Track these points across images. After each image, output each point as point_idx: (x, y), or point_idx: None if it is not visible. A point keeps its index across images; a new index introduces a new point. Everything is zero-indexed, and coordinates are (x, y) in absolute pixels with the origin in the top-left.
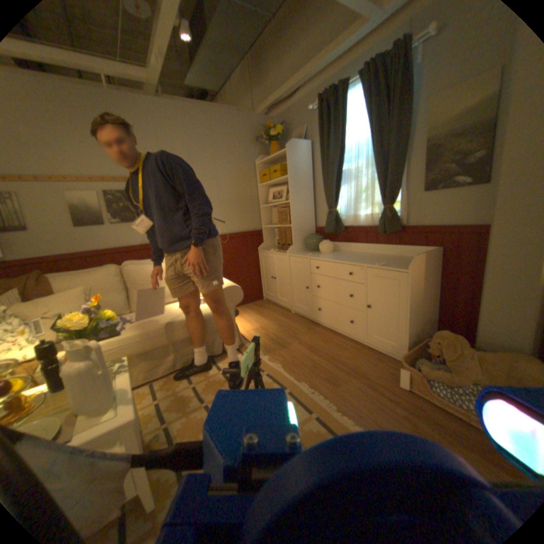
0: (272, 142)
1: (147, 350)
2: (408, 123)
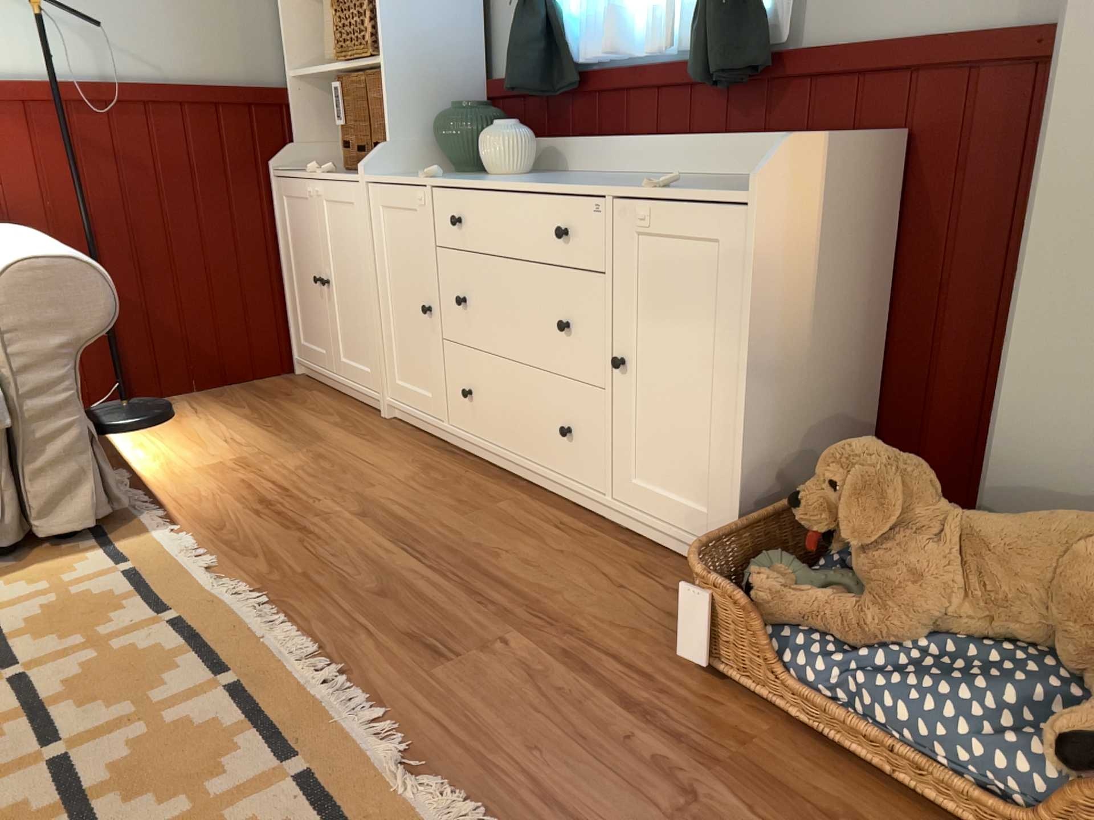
0: None
1: None
2: None
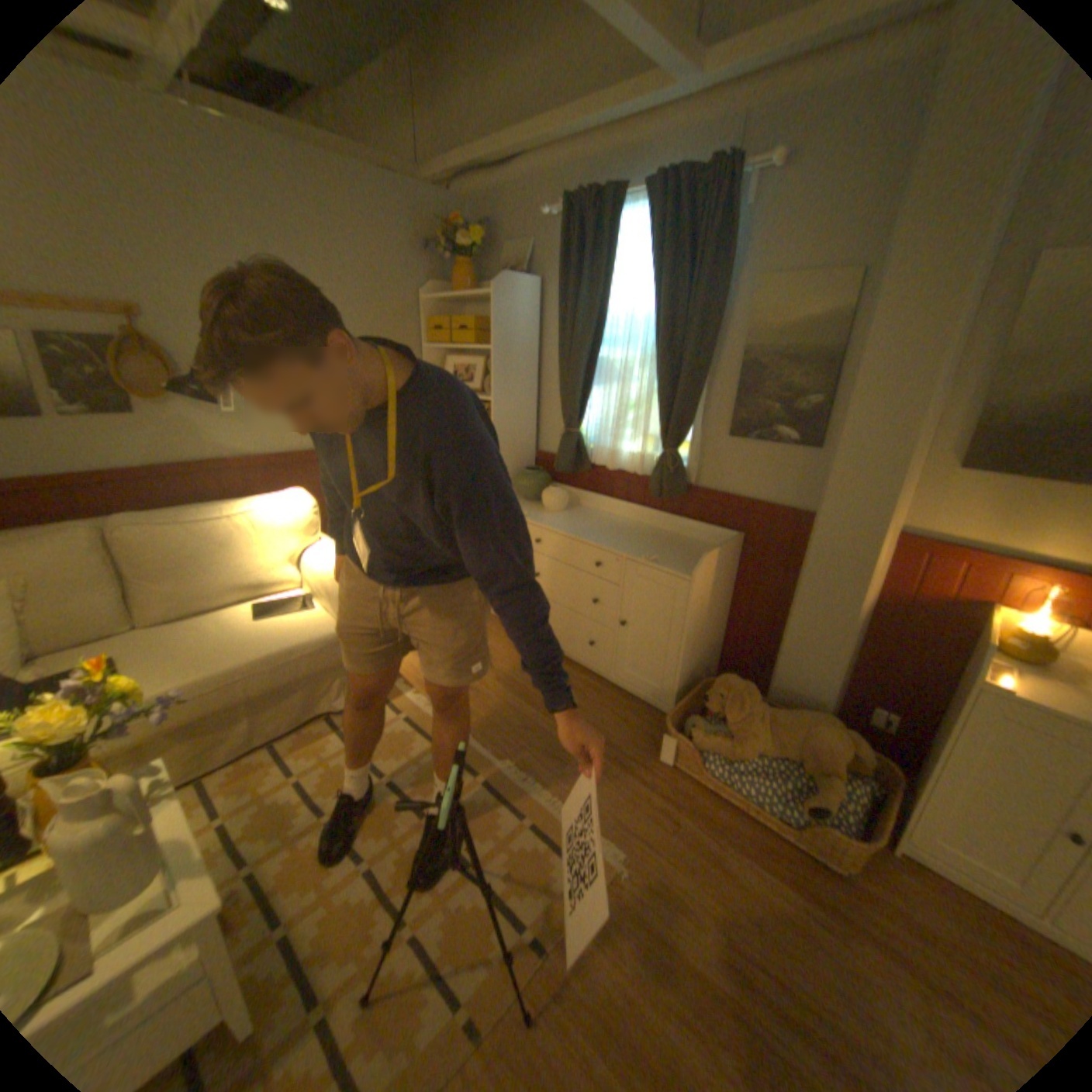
0: (455, 254)
1: (190, 723)
2: (717, 312)
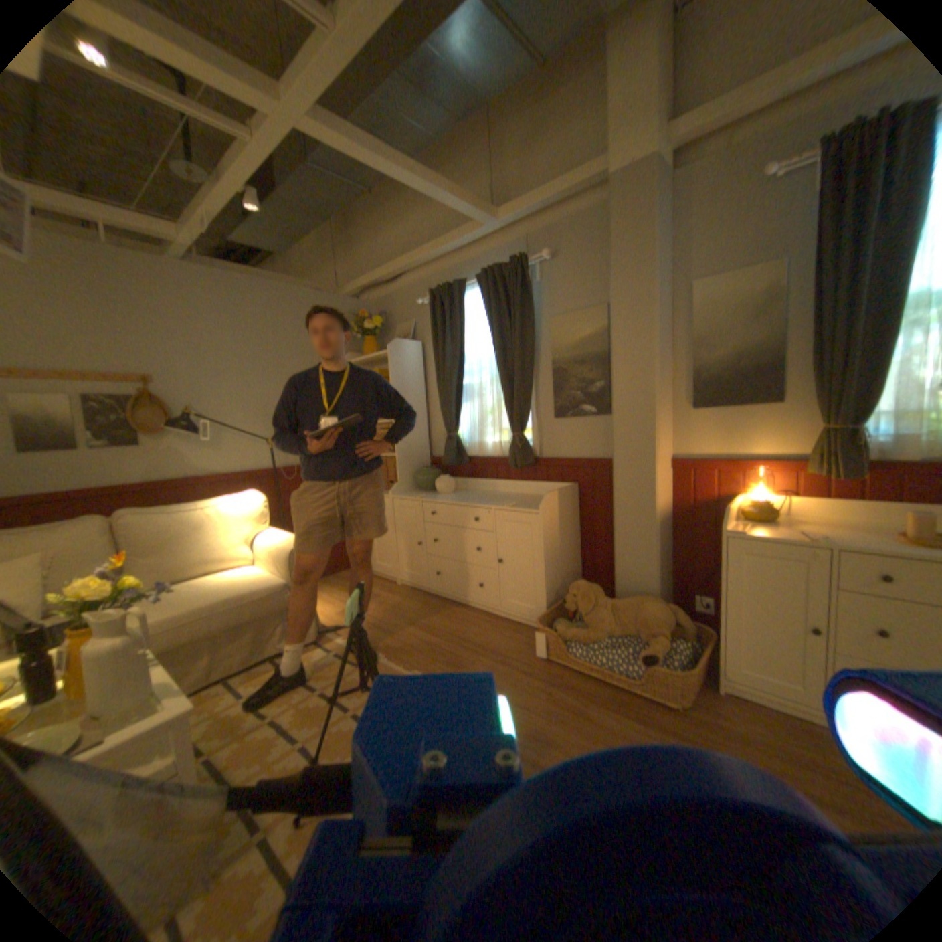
0: (365, 335)
1: (164, 650)
2: (531, 341)
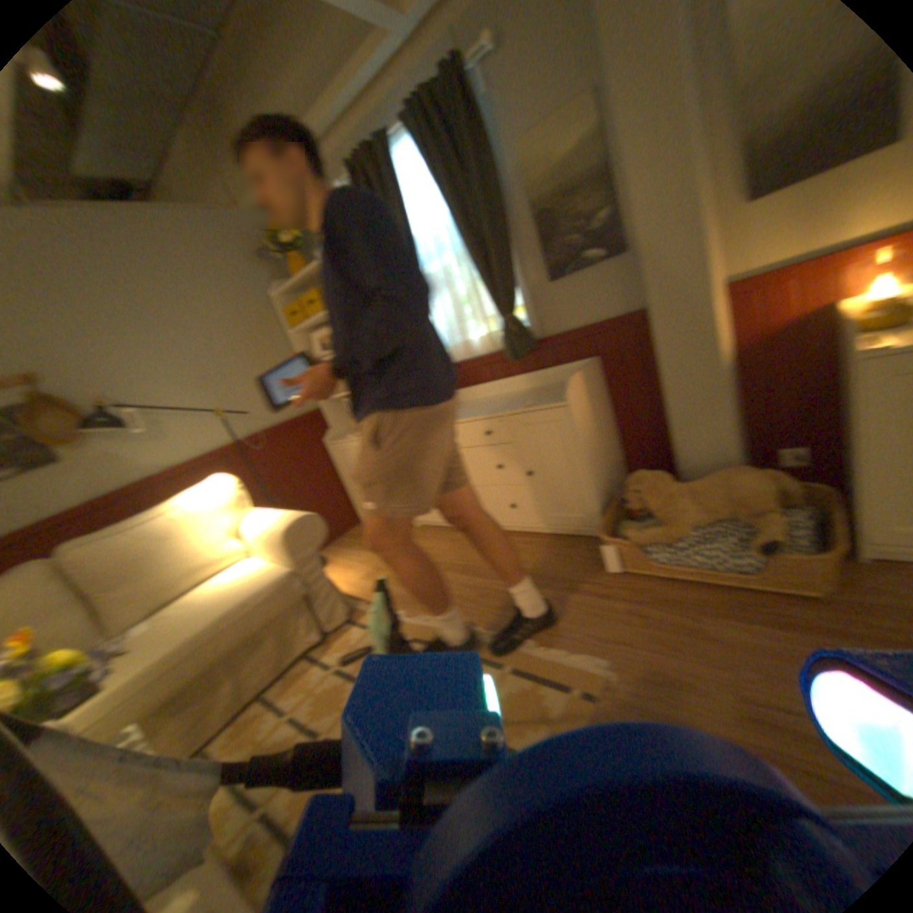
0: (289, 254)
1: (173, 693)
2: (497, 185)
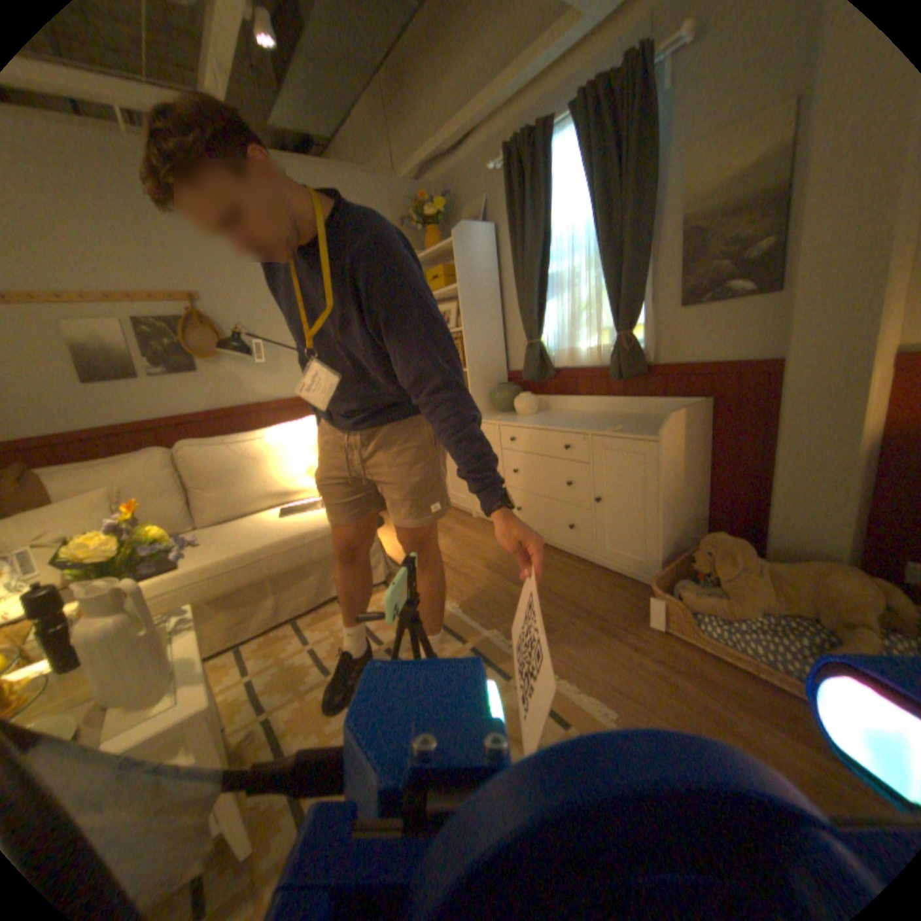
0: (428, 227)
1: (225, 592)
2: (652, 192)
